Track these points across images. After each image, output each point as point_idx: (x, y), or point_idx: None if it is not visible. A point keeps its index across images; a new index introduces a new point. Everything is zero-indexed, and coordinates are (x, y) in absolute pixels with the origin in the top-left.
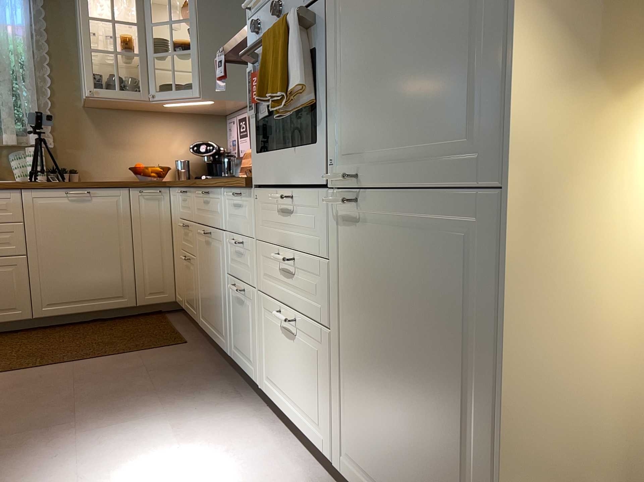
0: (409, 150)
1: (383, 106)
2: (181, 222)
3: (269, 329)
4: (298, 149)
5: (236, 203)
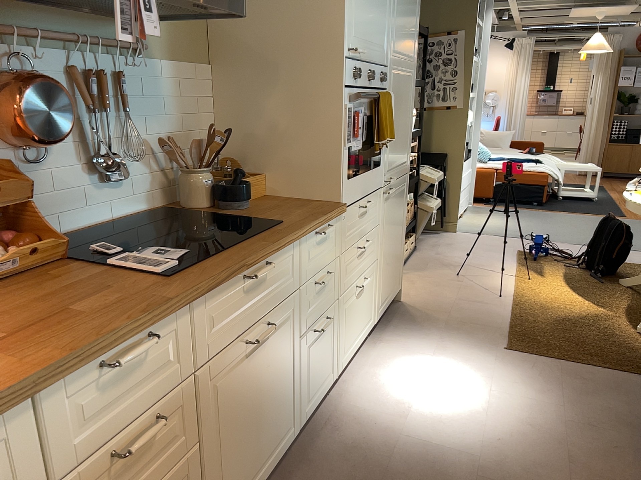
0: (399, 164)
1: (396, 148)
2: (81, 473)
3: (346, 314)
4: (371, 170)
5: (319, 240)
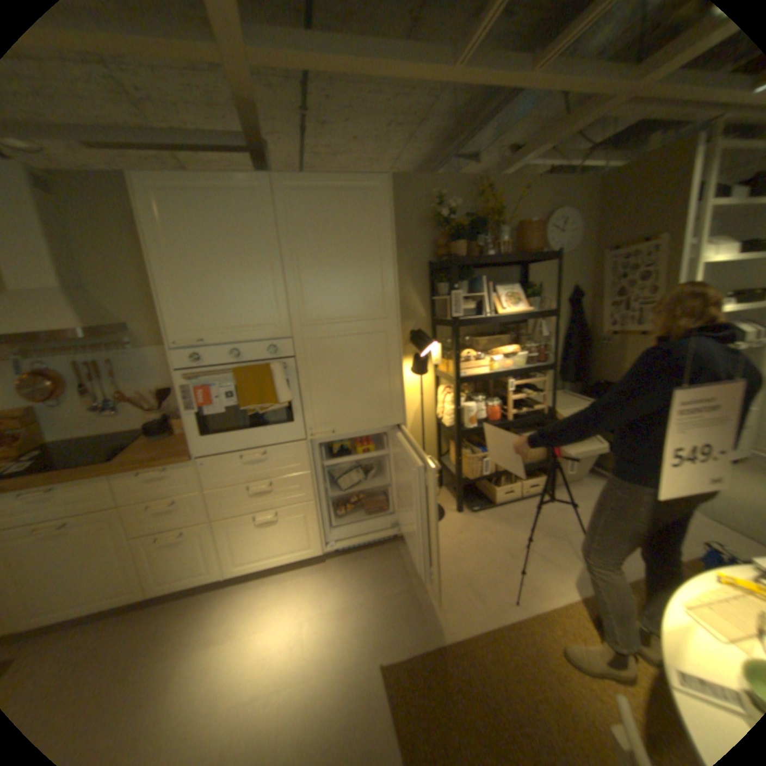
0: (361, 418)
1: (345, 404)
2: None
3: (233, 536)
4: (268, 427)
5: (151, 478)
